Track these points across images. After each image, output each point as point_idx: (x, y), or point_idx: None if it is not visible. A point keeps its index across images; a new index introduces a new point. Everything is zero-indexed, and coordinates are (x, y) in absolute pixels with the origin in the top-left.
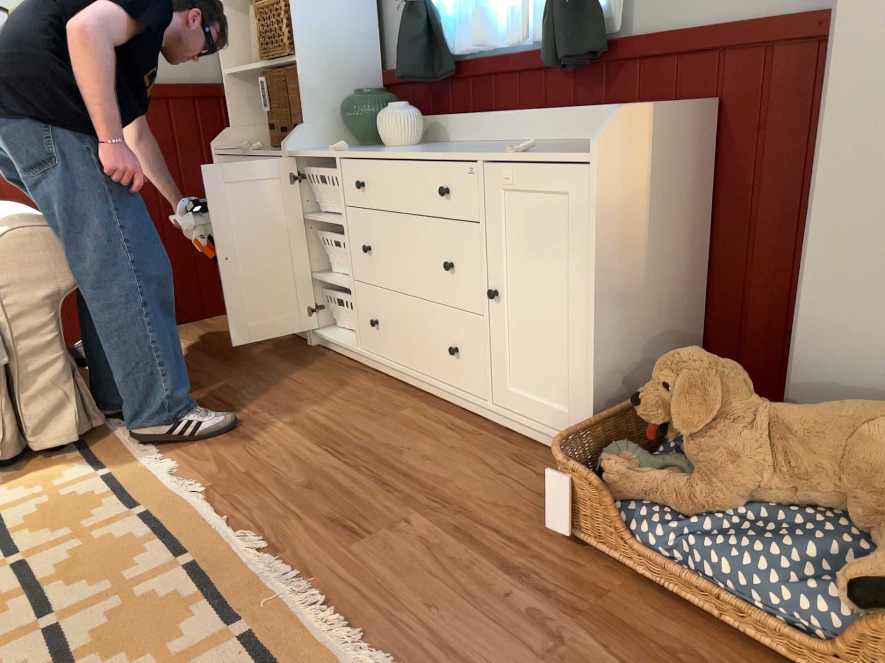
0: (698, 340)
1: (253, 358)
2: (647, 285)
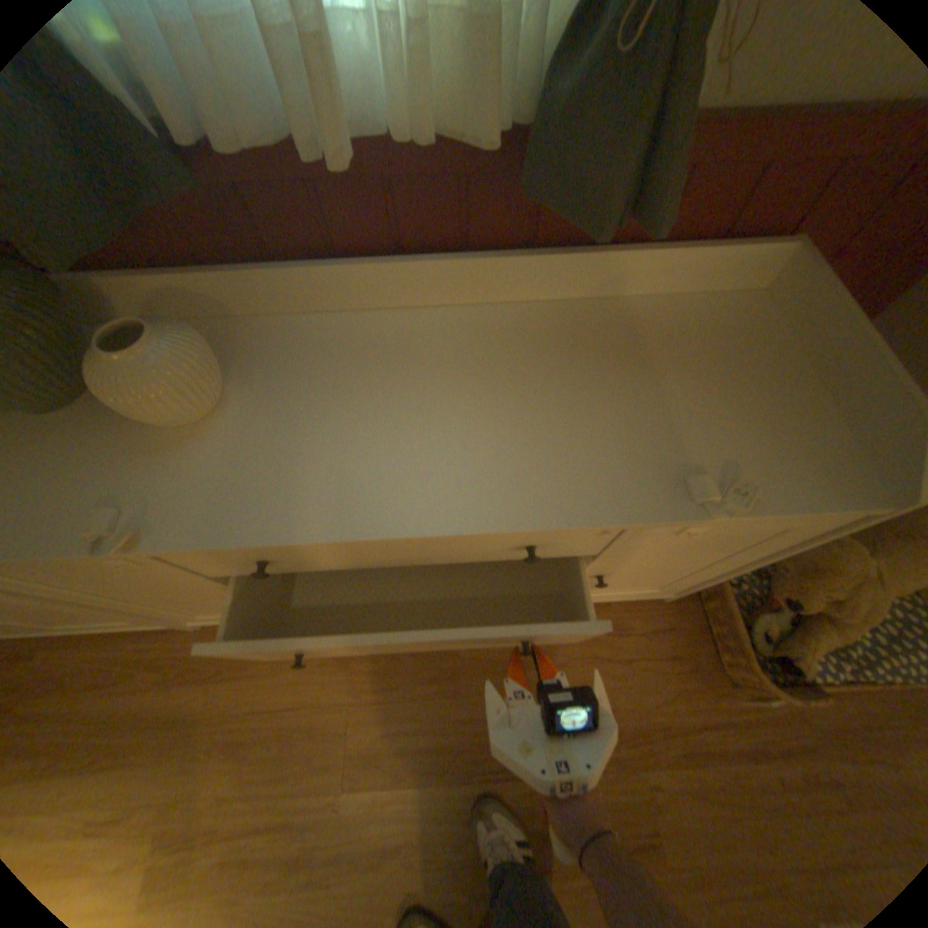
0: None
1: (156, 717)
2: None
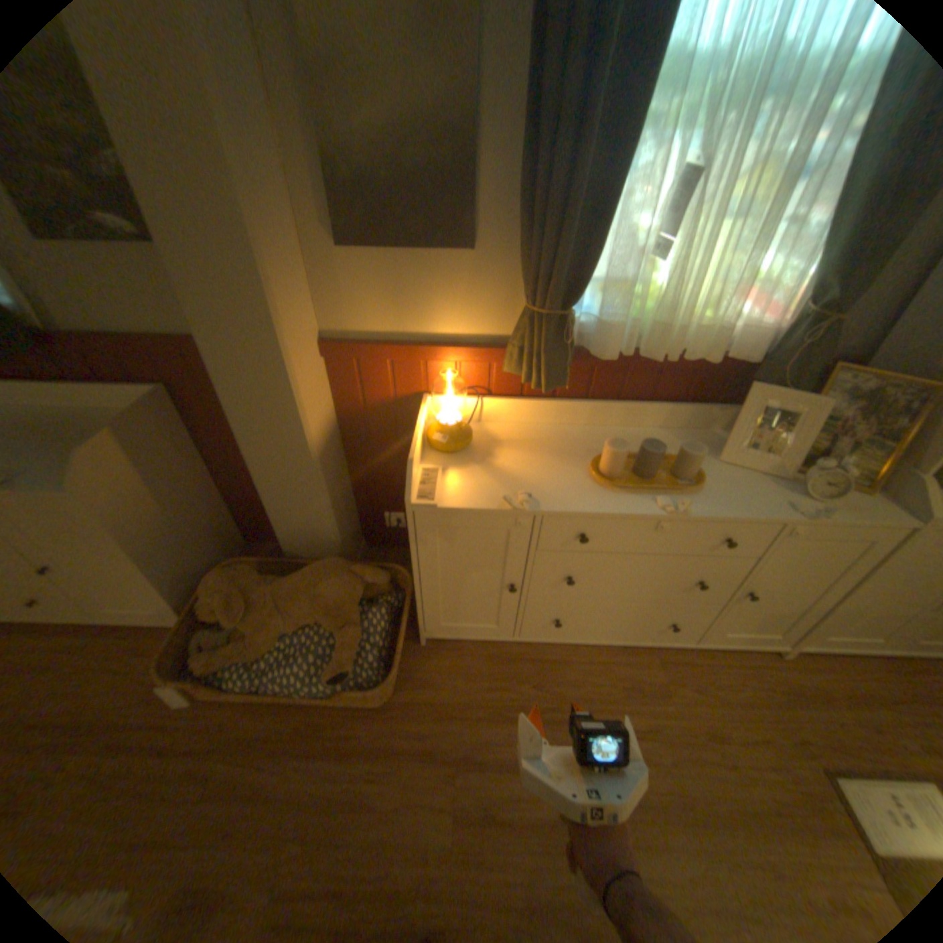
0: (227, 513)
1: None
2: (174, 521)
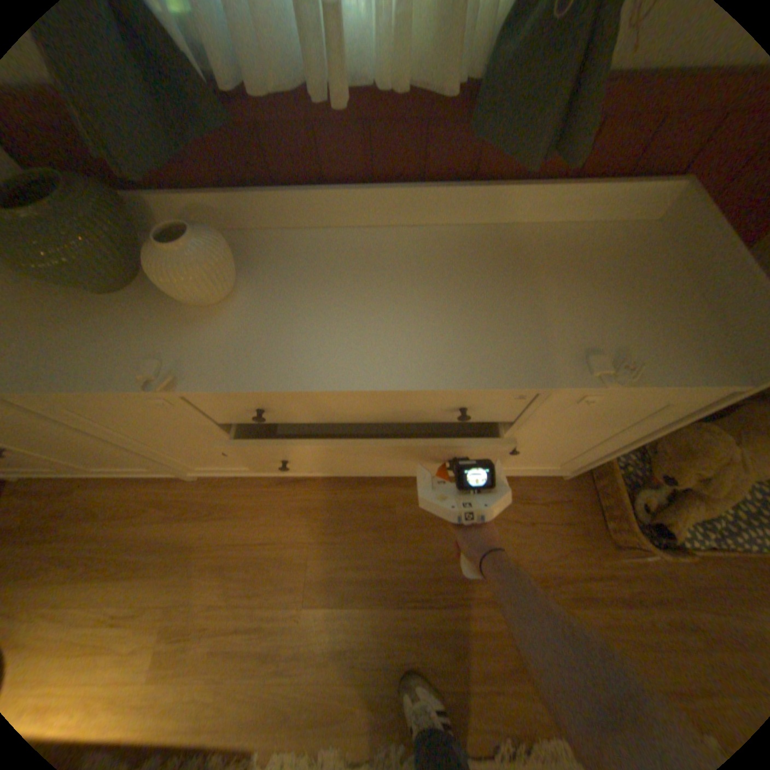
0: None
1: (163, 543)
2: None
